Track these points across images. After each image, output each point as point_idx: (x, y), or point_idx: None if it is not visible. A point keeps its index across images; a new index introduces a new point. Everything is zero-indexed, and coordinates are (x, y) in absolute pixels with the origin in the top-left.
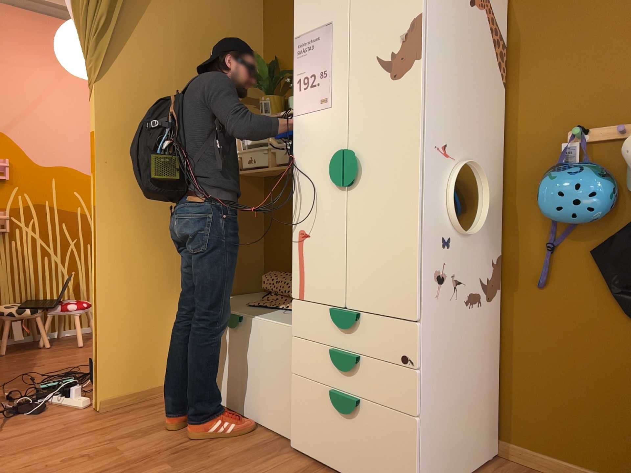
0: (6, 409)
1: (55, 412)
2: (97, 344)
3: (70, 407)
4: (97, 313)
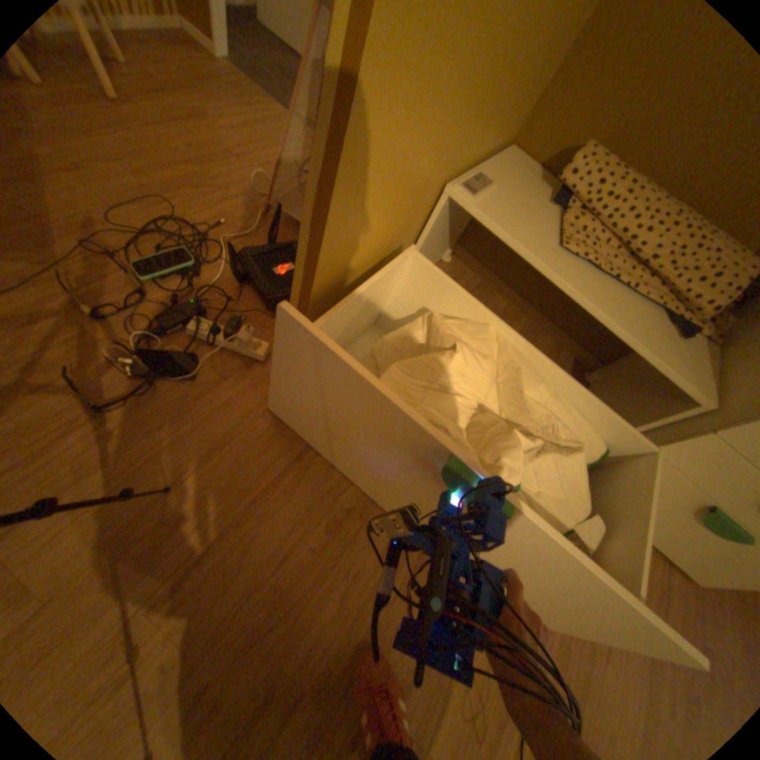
0: (123, 354)
1: (226, 368)
2: (311, 300)
3: (244, 353)
4: (323, 250)
